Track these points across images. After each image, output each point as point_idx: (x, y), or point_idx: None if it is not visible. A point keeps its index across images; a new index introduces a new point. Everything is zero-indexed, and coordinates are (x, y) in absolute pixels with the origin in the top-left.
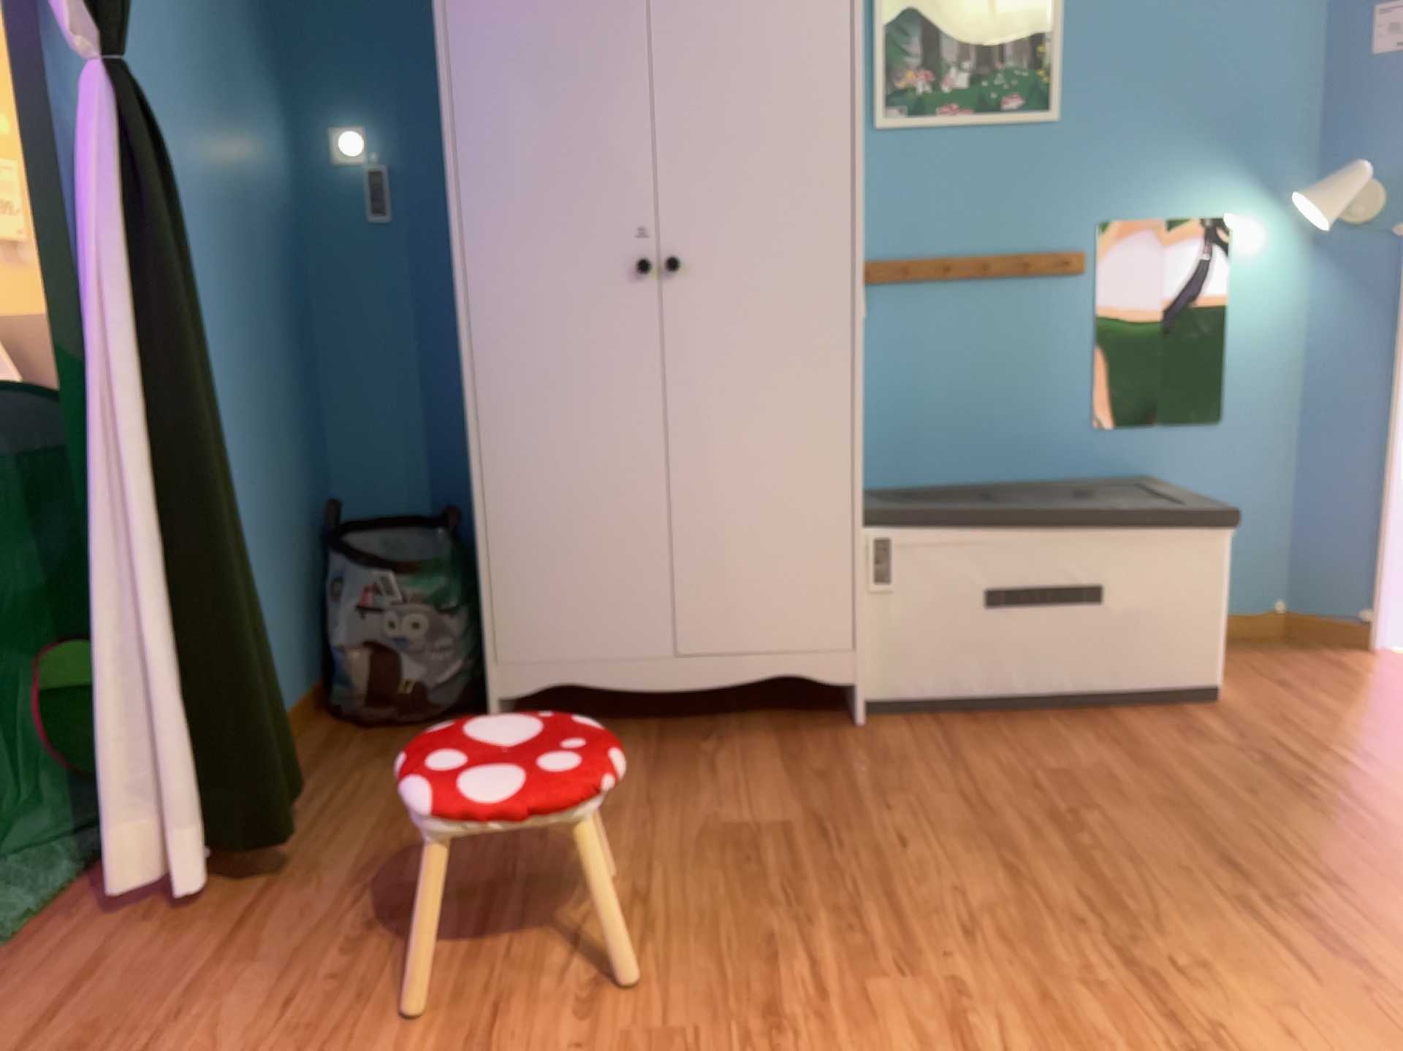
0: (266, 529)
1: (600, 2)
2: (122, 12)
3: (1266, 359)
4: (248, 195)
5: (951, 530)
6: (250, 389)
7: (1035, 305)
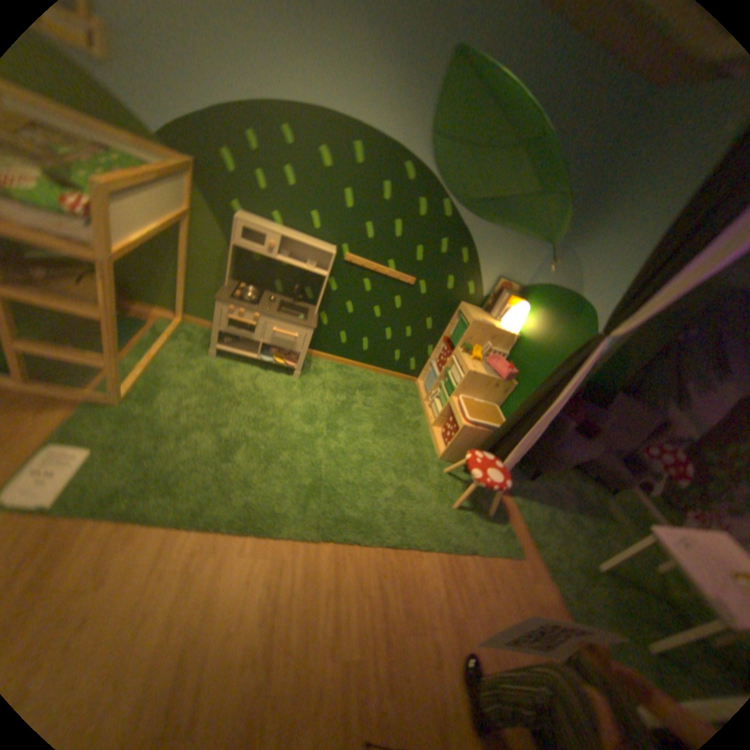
0: None
1: None
2: None
3: None
4: None
5: None
6: None
7: None
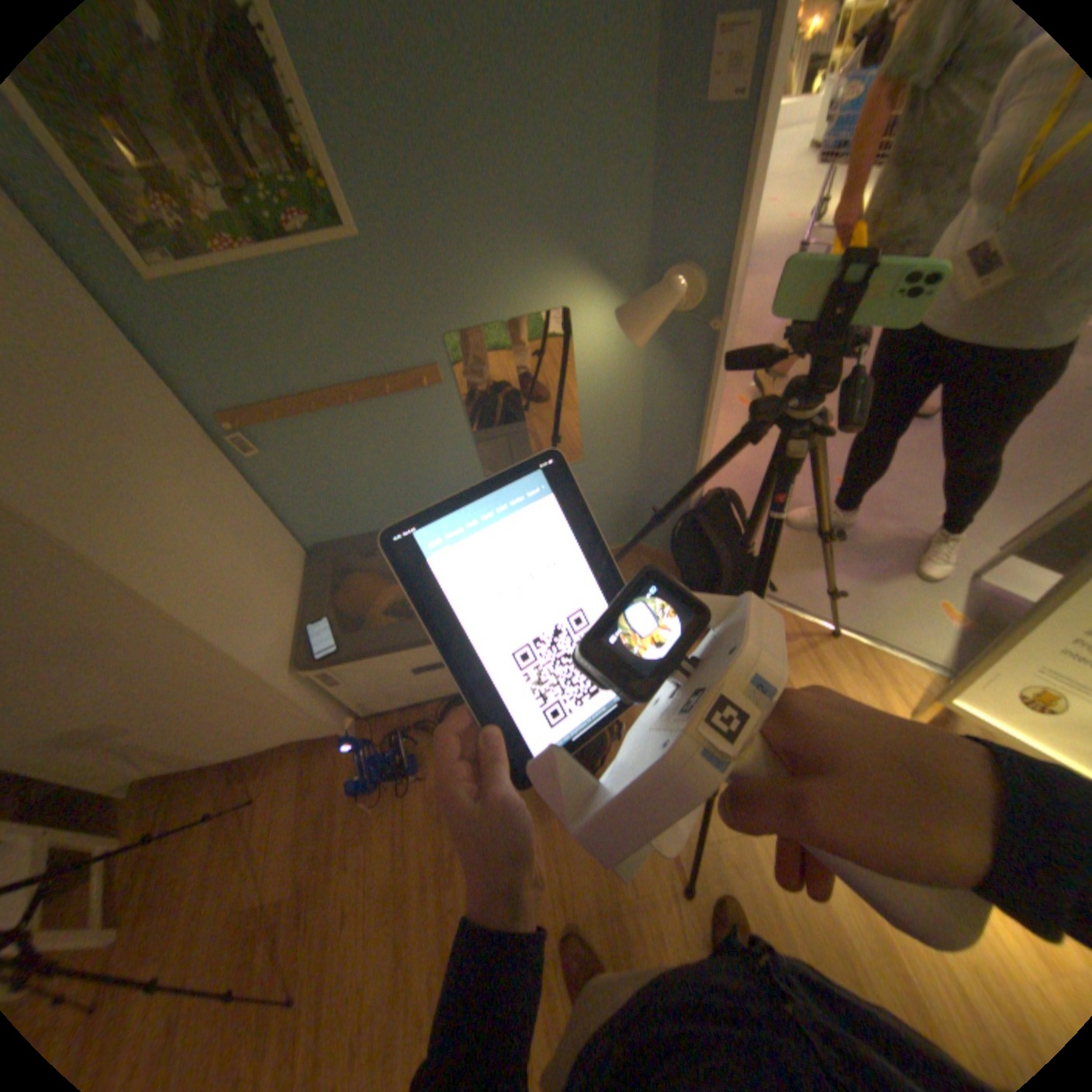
0: None
1: None
2: None
3: (611, 414)
4: None
5: (364, 663)
6: None
7: (411, 413)
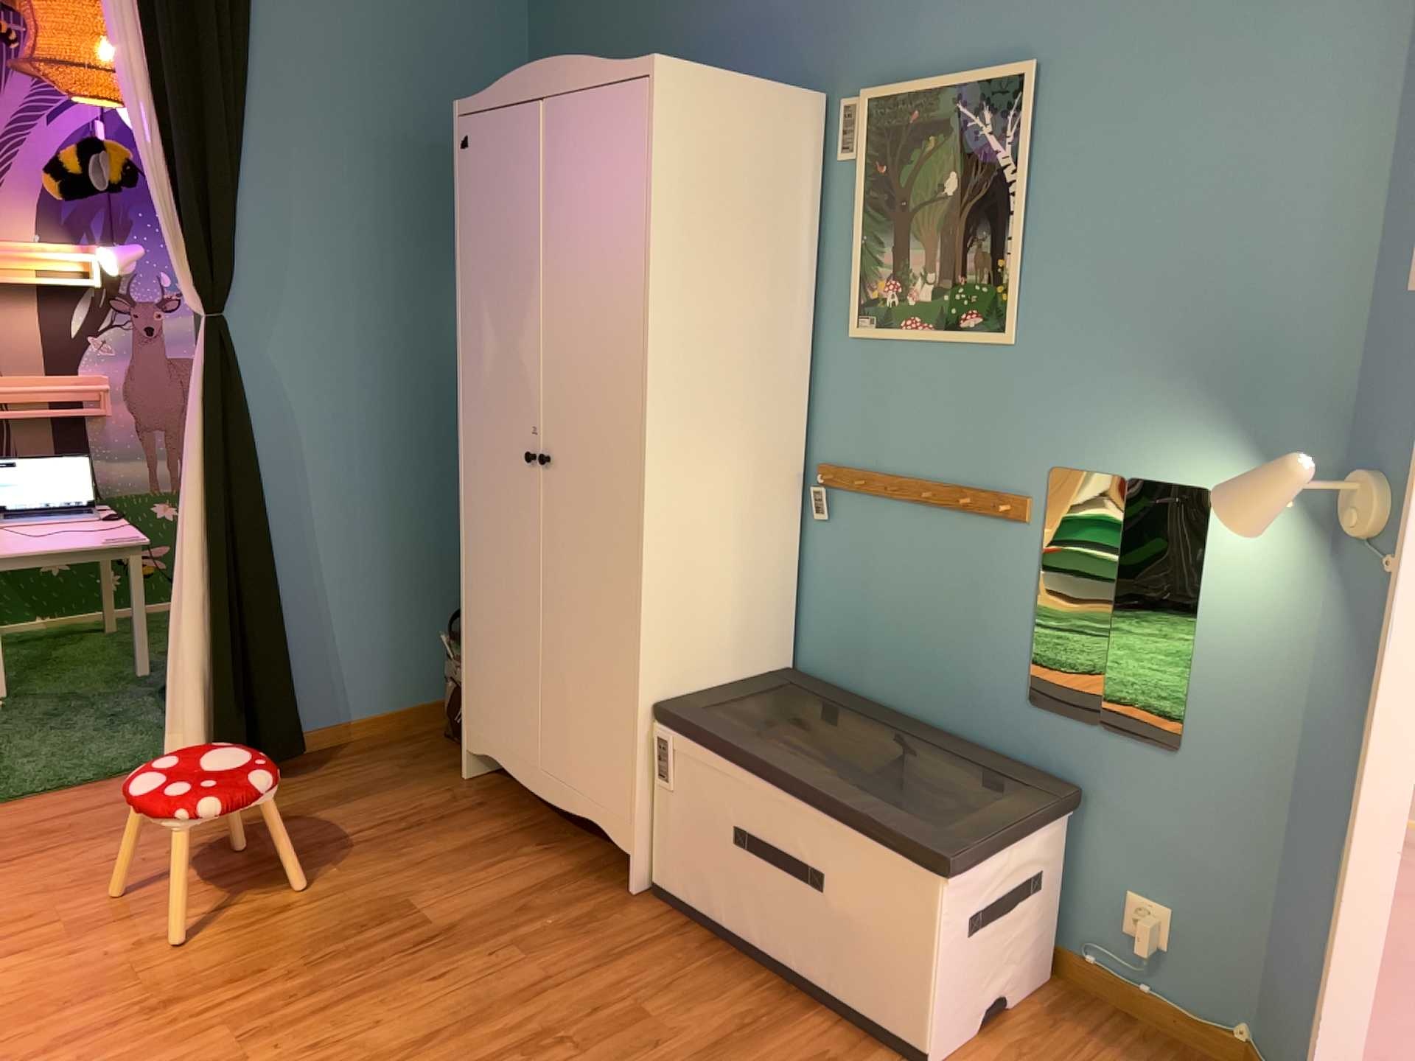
0: (405, 585)
1: (522, 249)
2: (226, 283)
3: (1244, 686)
4: (432, 359)
5: (715, 753)
6: (403, 490)
7: (980, 546)
